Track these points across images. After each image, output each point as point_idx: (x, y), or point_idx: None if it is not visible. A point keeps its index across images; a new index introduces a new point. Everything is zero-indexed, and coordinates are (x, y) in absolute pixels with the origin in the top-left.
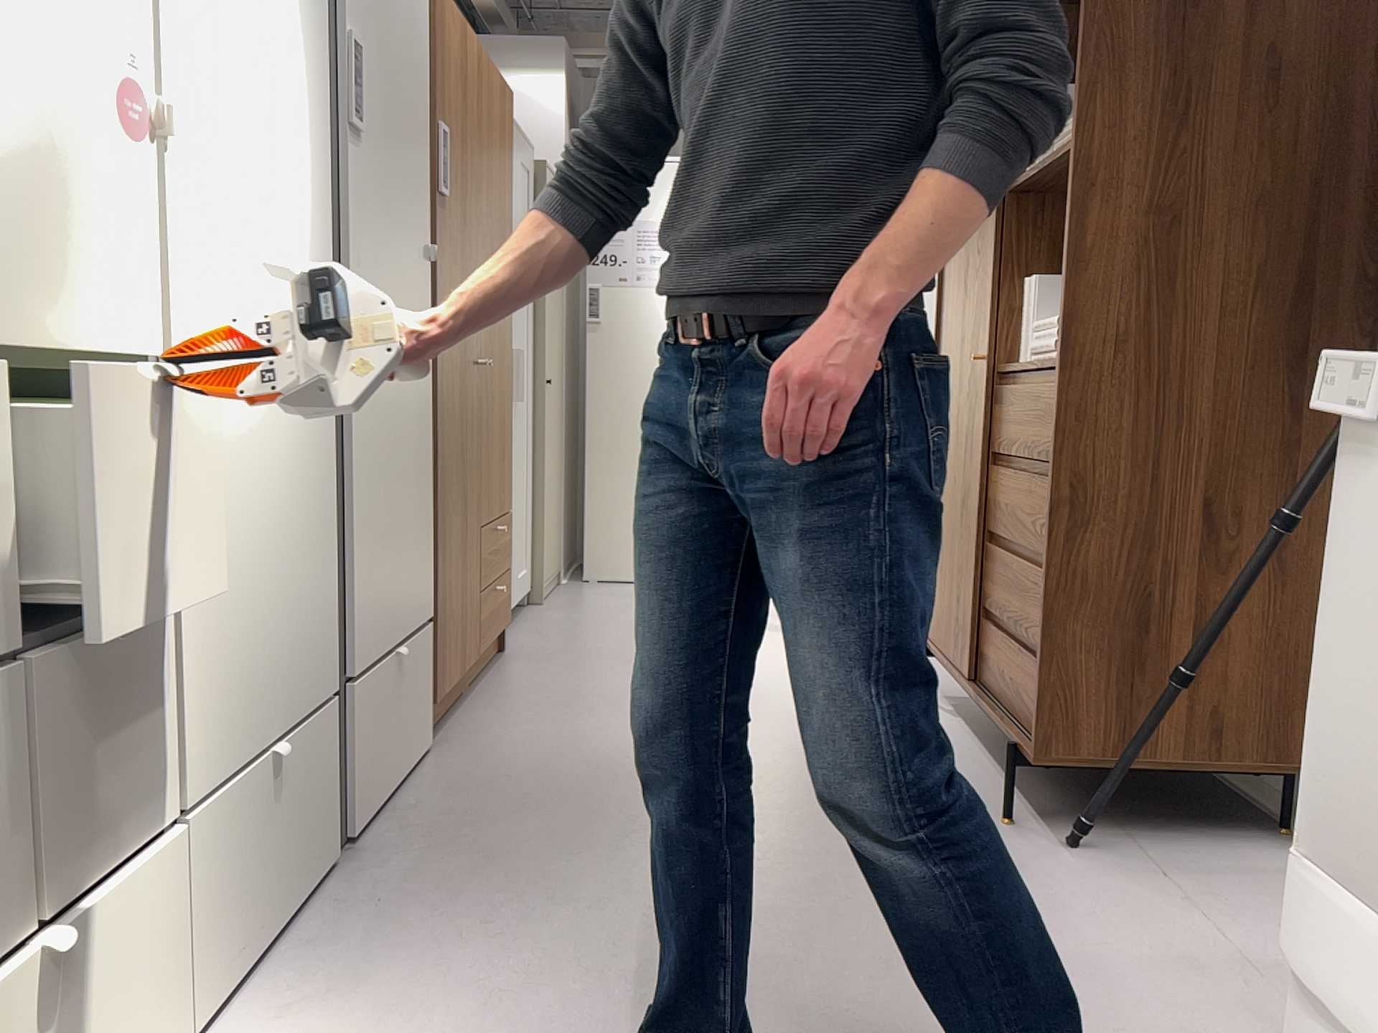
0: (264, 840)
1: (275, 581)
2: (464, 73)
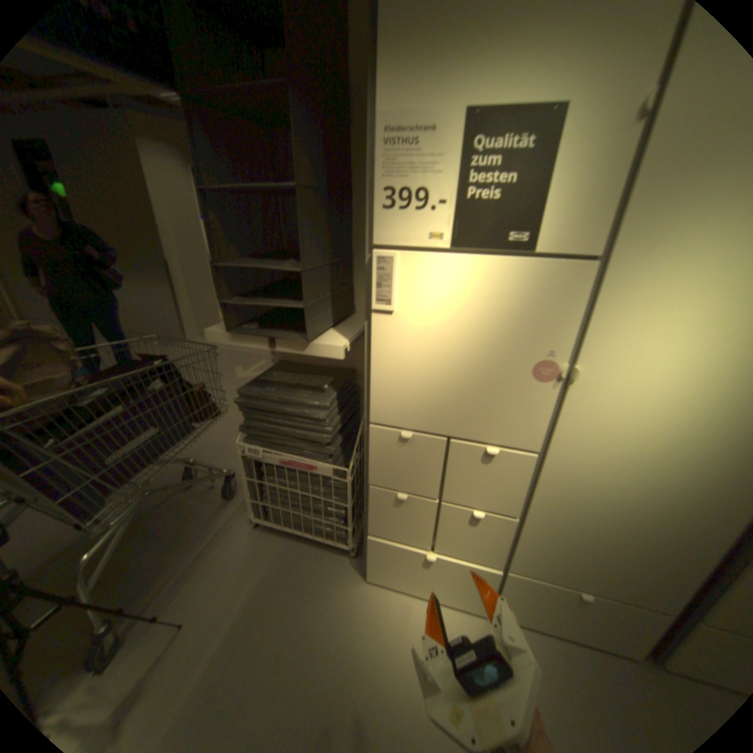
0: (568, 613)
1: (624, 551)
2: None
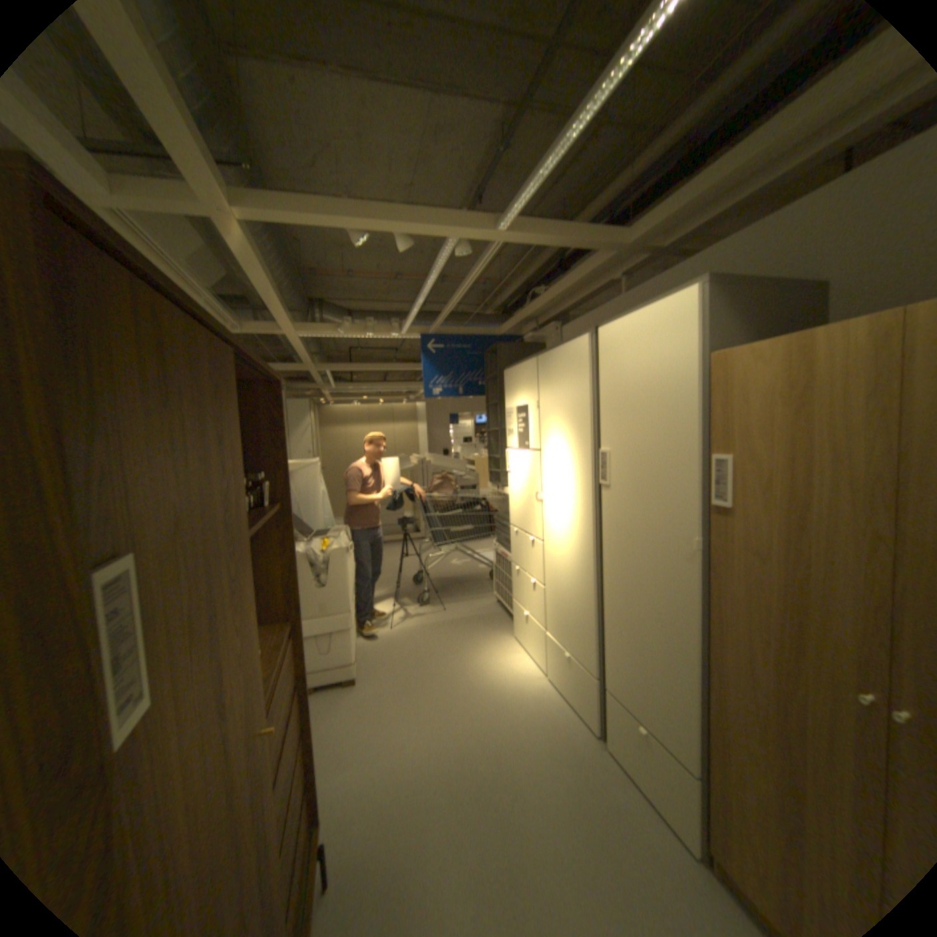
0: (566, 672)
1: (571, 613)
2: (802, 383)
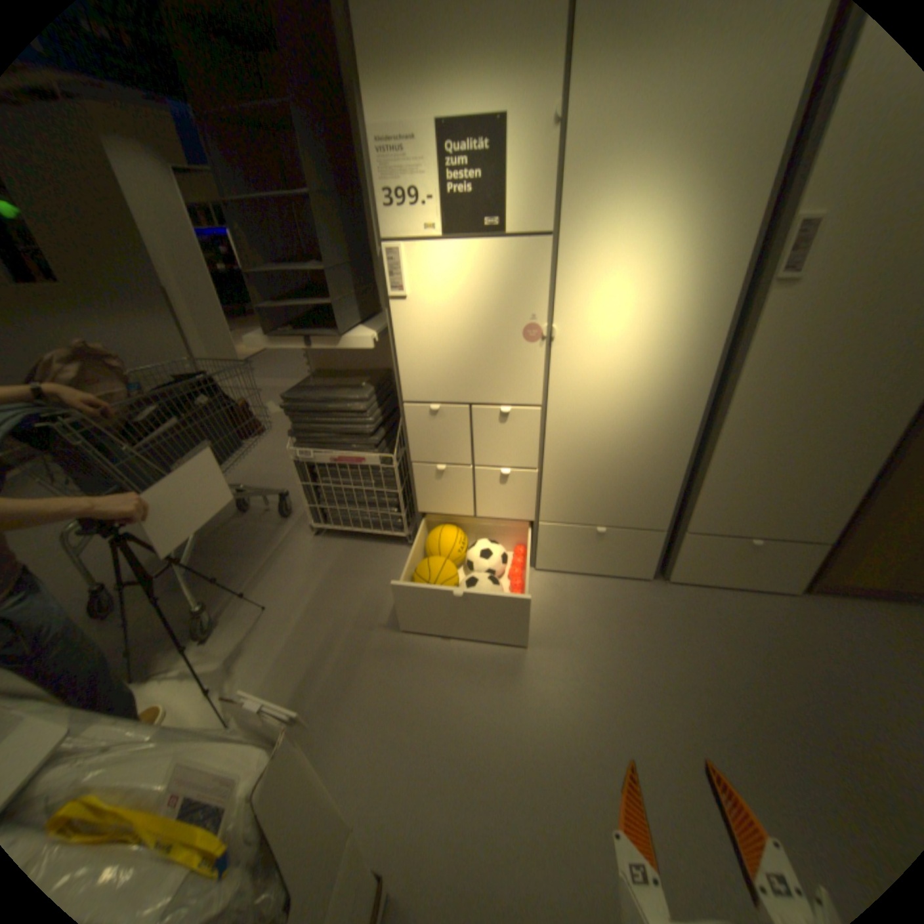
0: (589, 548)
1: (618, 481)
2: None
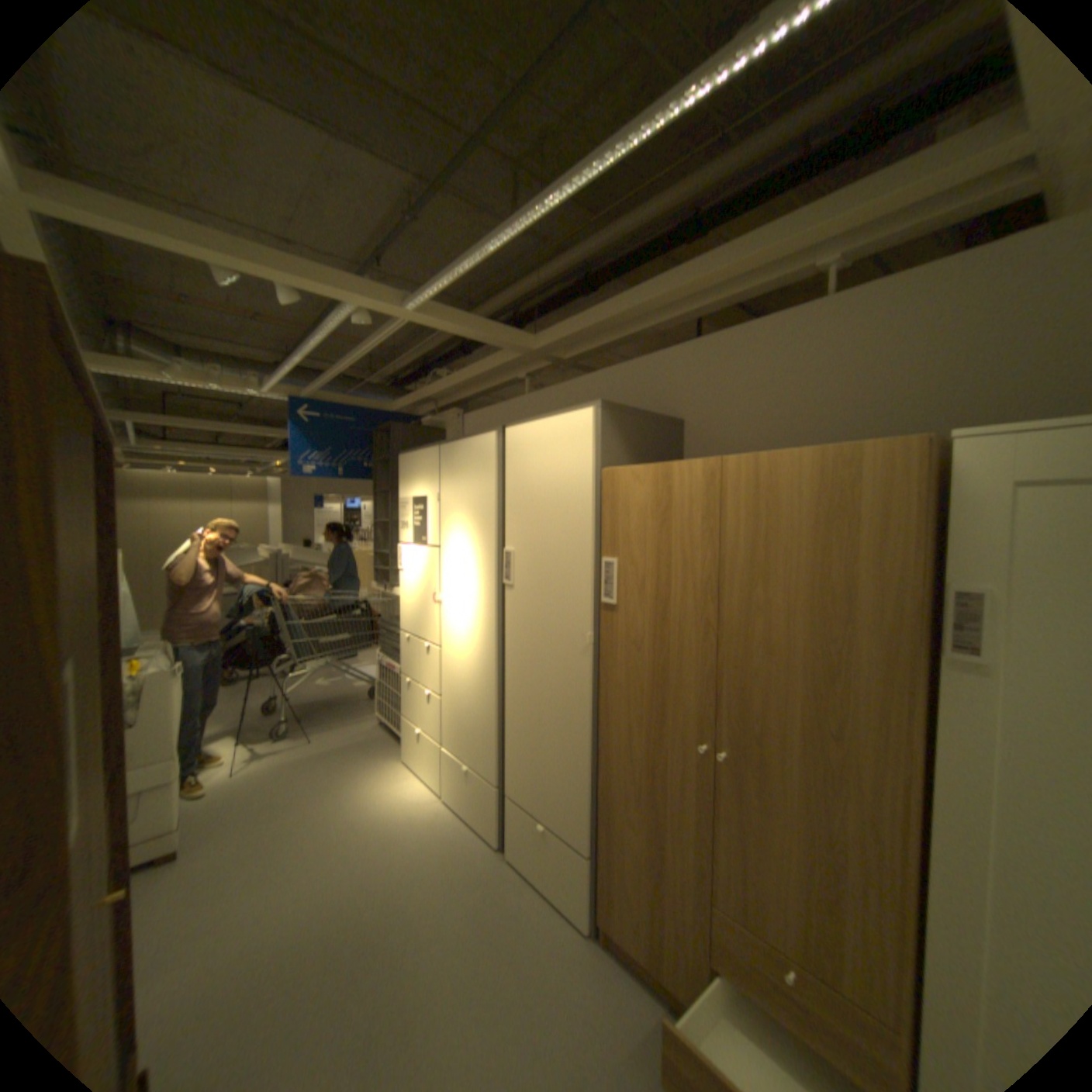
0: (463, 788)
1: (470, 722)
2: (664, 504)
